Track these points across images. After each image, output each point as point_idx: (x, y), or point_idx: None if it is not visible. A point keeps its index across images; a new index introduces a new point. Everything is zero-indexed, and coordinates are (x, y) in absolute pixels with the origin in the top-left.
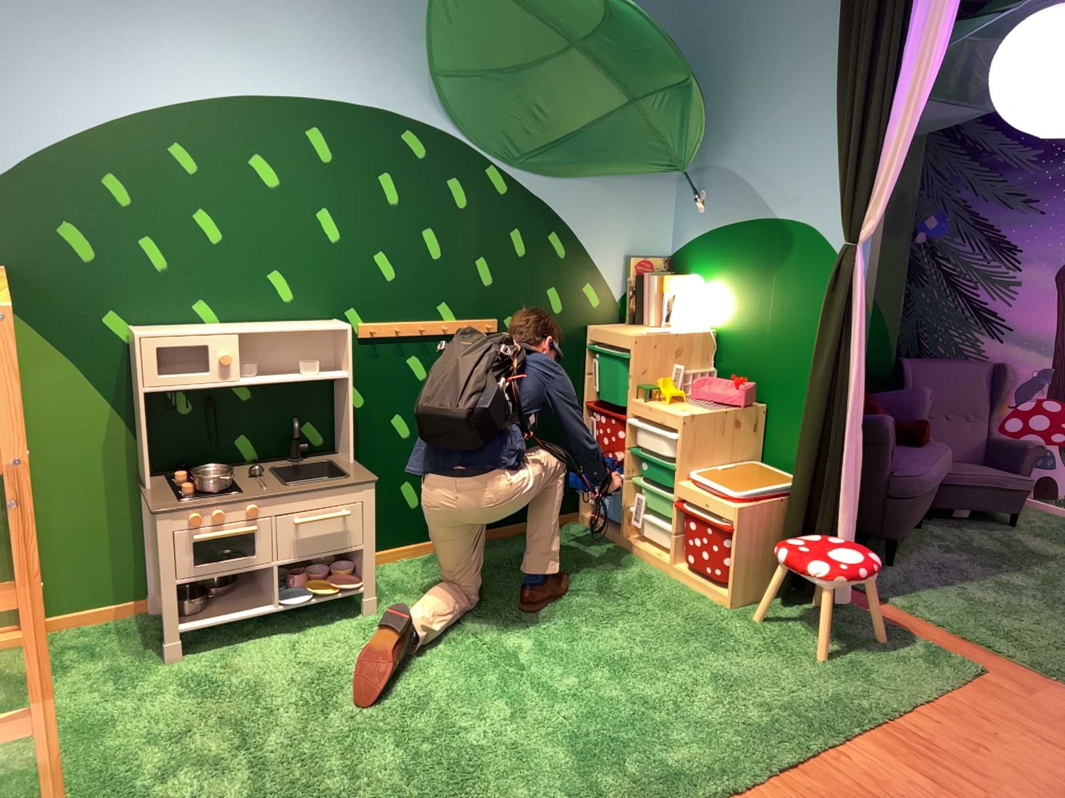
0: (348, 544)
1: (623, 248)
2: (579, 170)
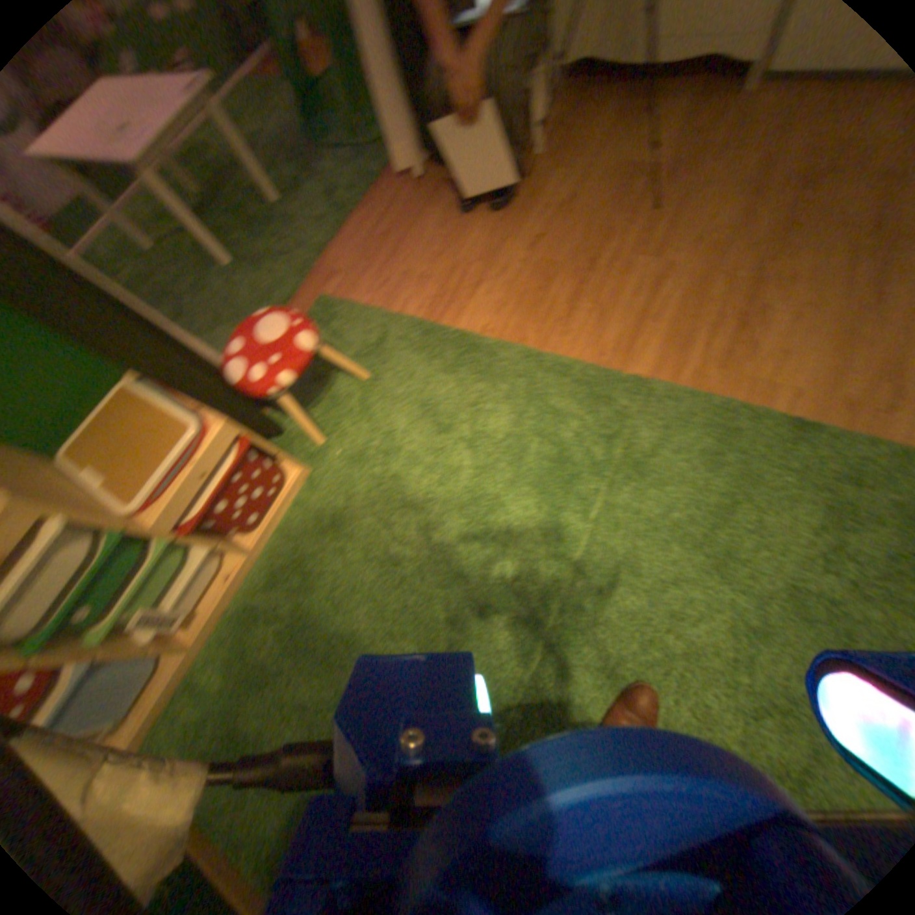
0: None
1: None
2: None
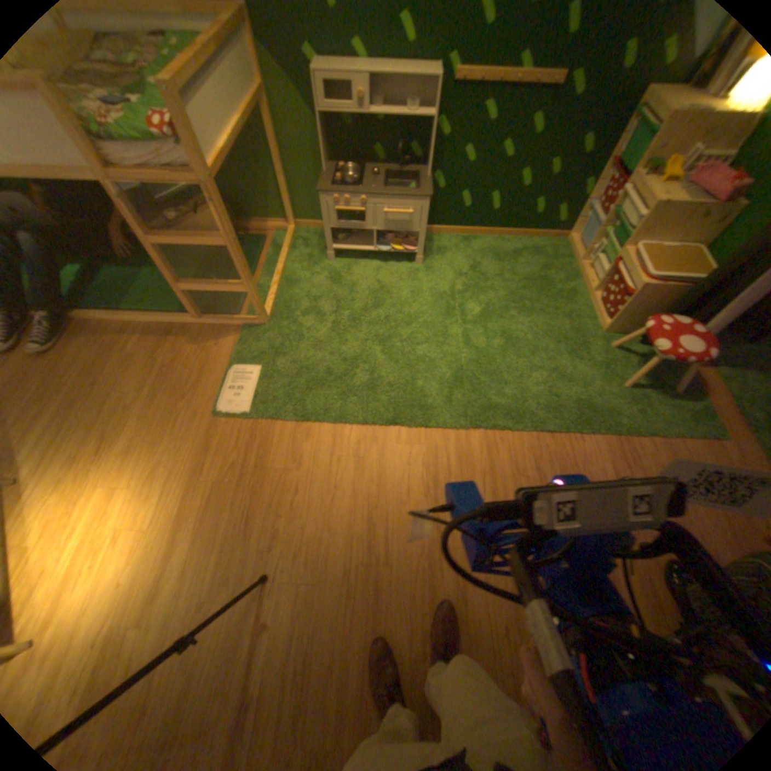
0: (409, 230)
1: None
2: None
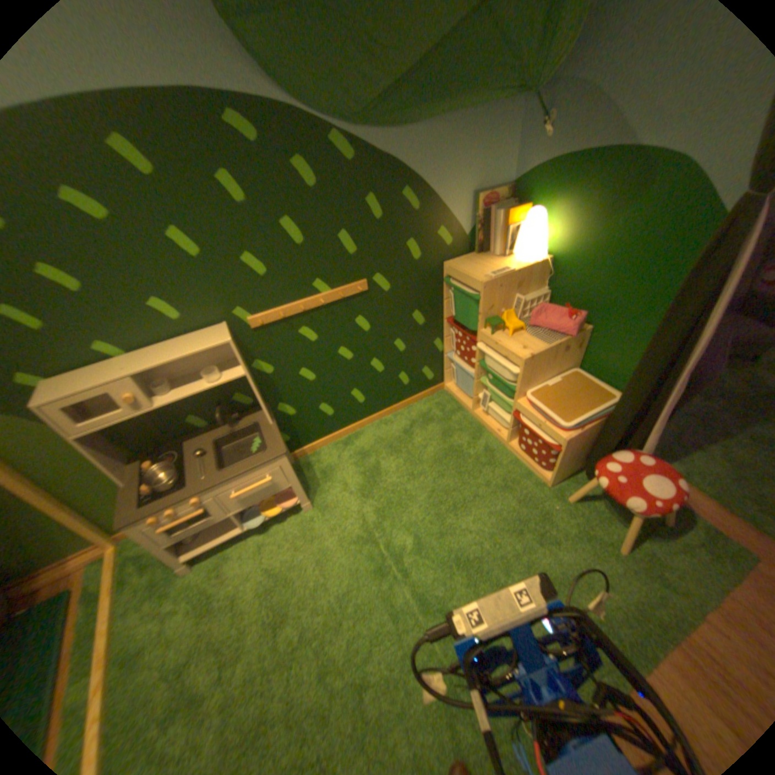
0: (277, 490)
1: (475, 183)
2: (428, 107)
